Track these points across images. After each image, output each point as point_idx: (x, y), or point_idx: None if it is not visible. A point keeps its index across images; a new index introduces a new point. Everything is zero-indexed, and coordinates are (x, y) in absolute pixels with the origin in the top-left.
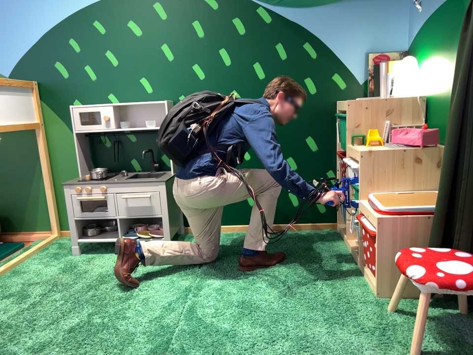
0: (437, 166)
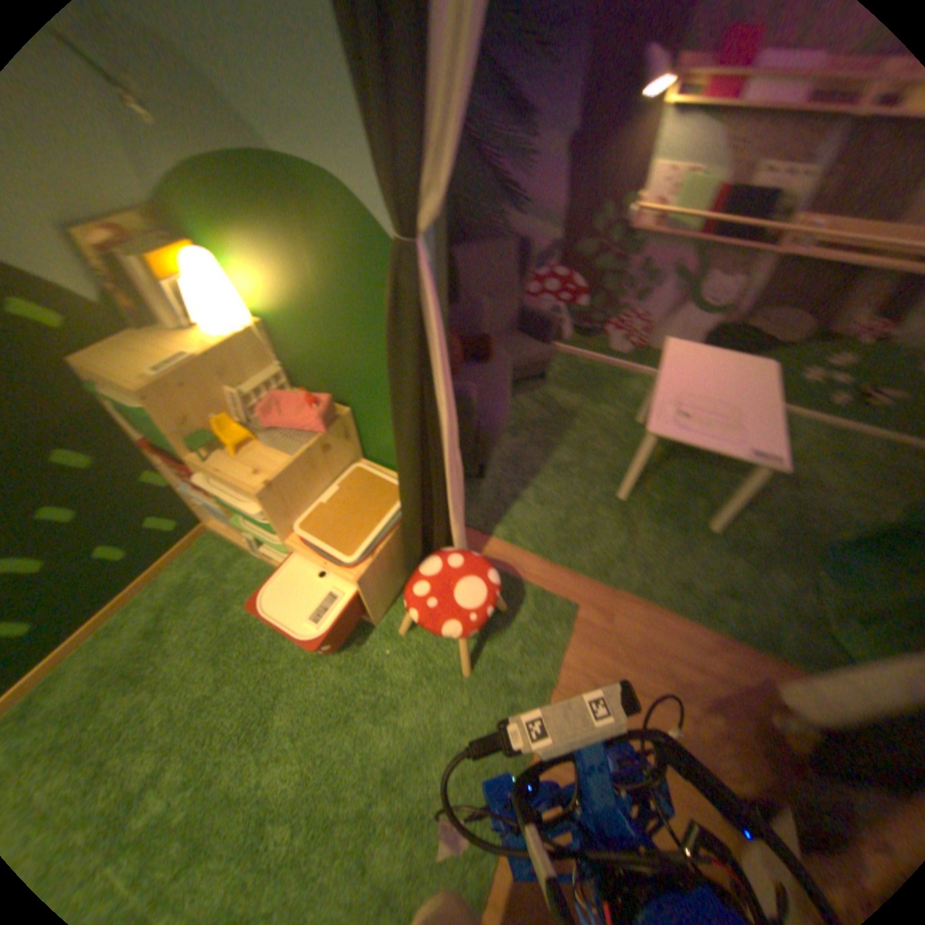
0: (346, 438)
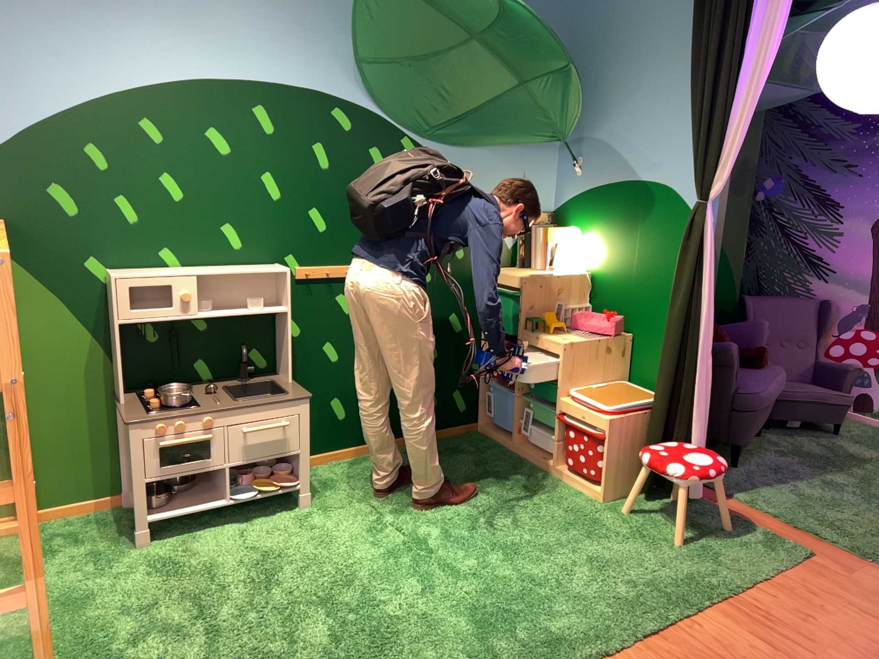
0: (618, 354)
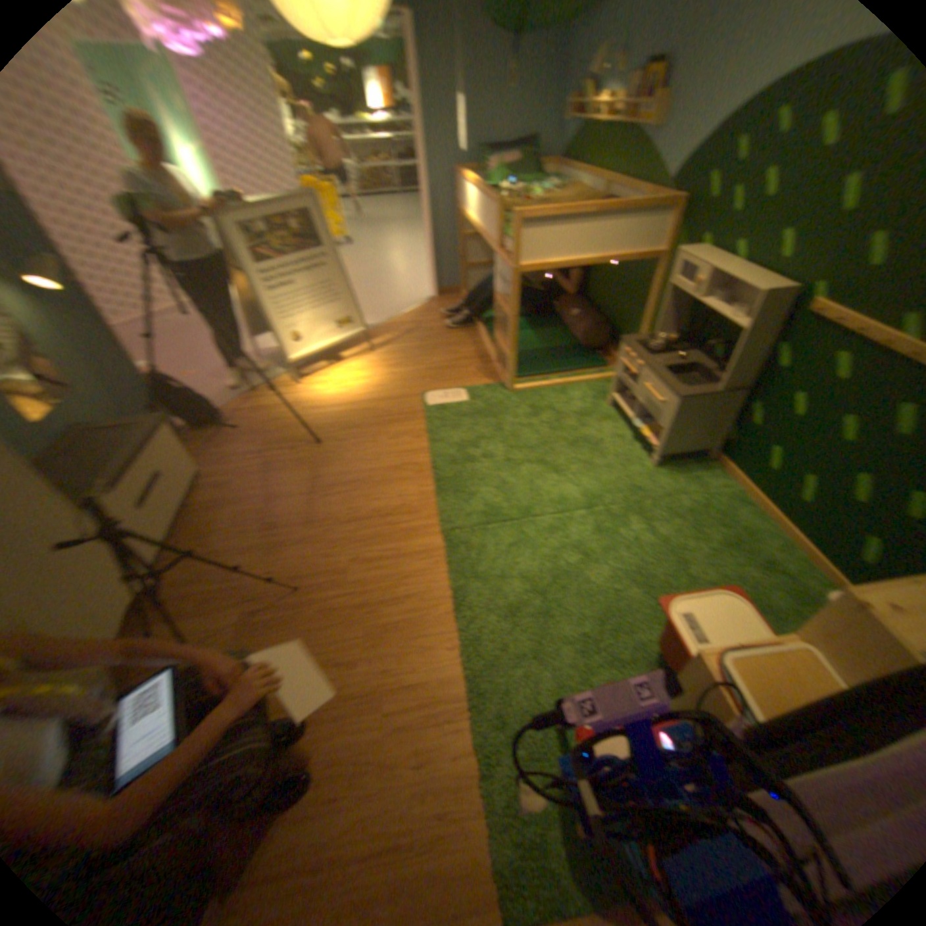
0: None
